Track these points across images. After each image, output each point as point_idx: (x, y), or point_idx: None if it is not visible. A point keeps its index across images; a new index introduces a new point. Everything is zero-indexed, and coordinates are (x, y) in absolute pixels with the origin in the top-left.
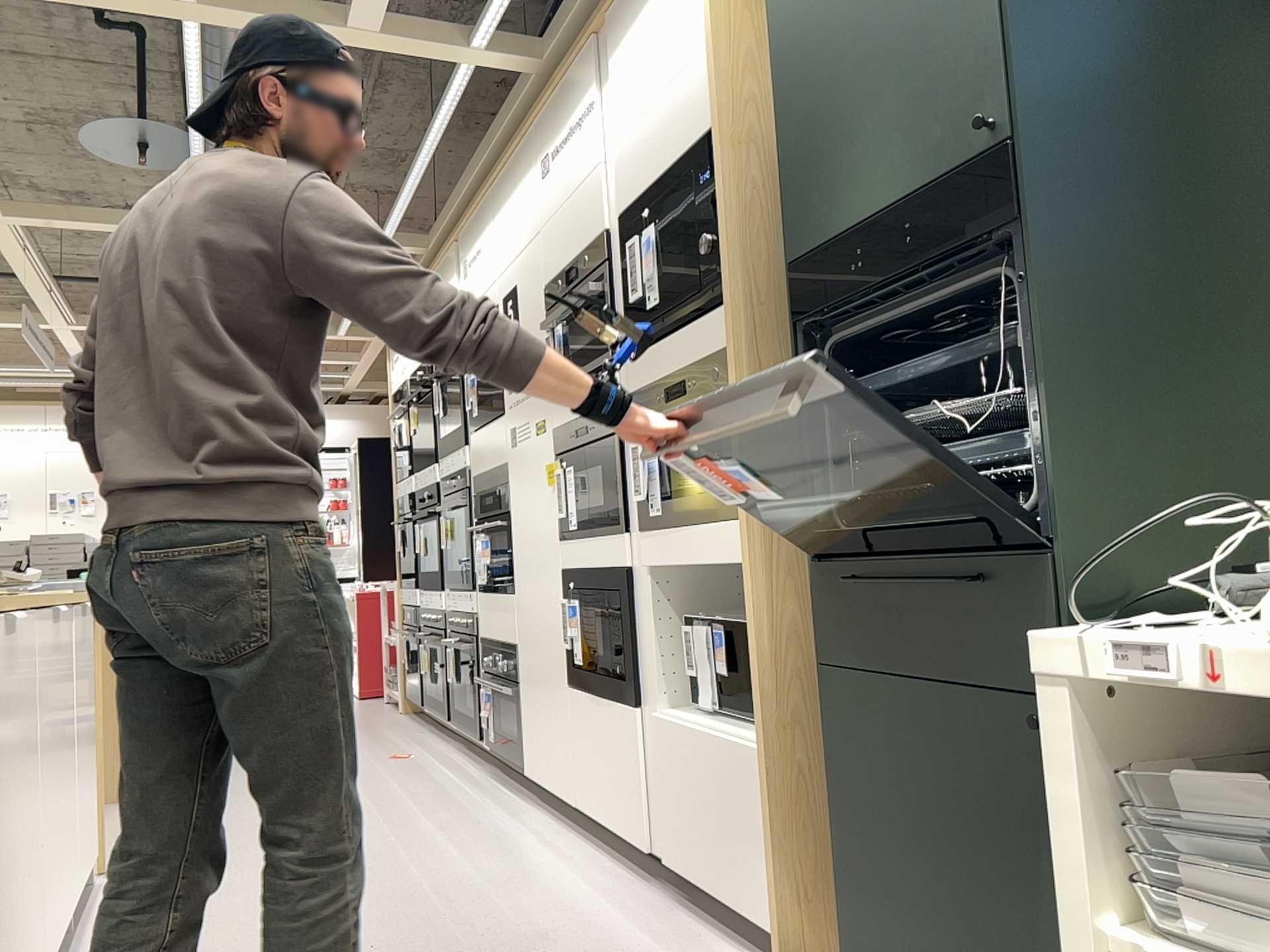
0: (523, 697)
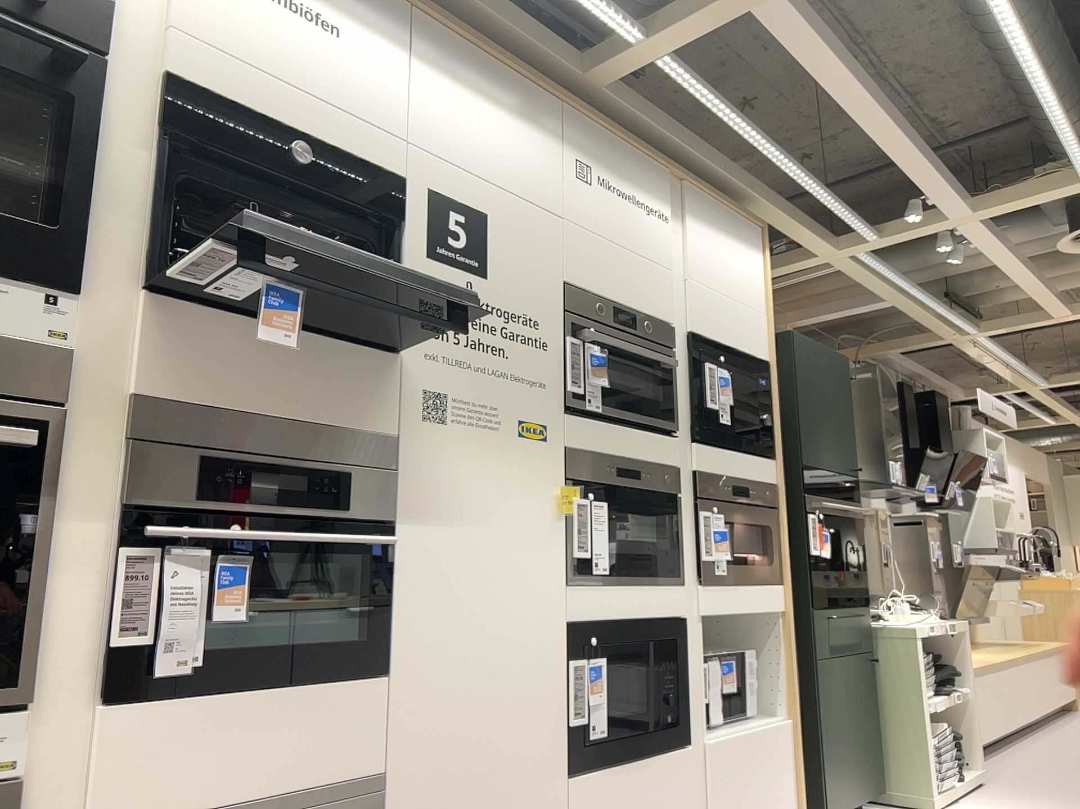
0: None
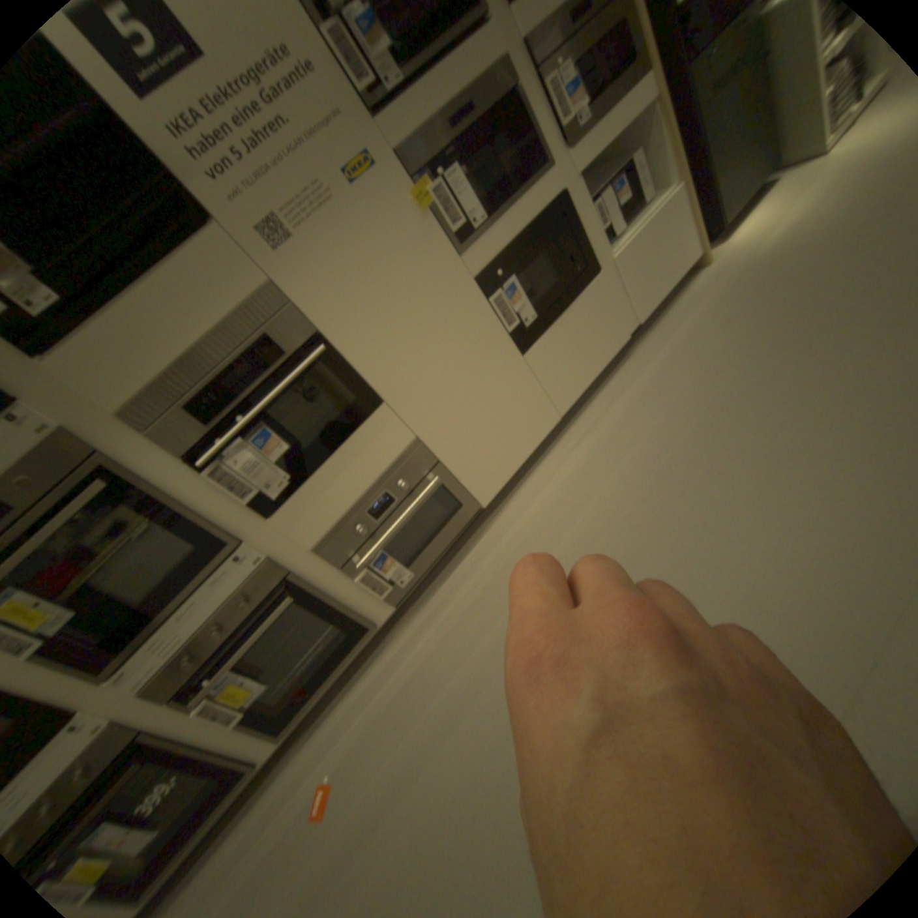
0: (452, 460)
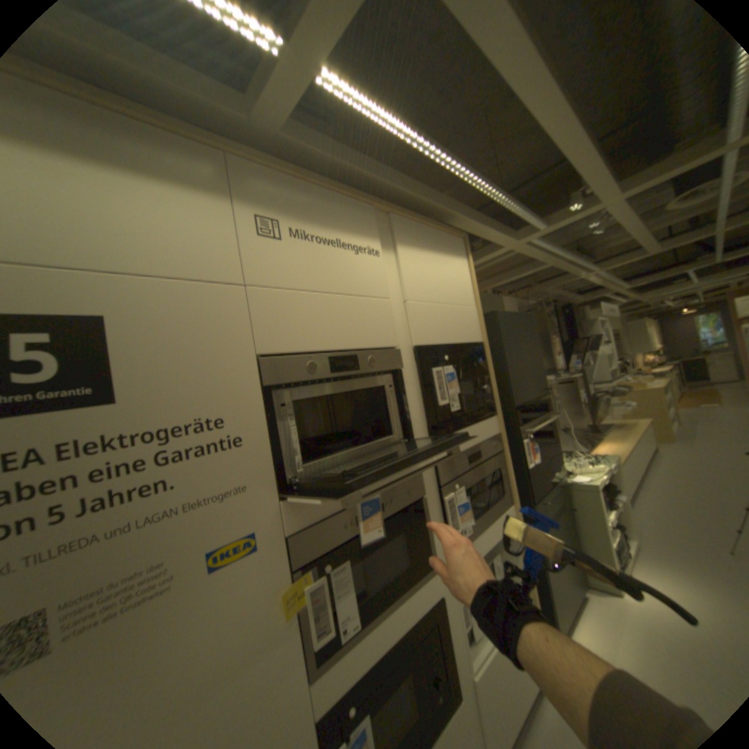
0: None
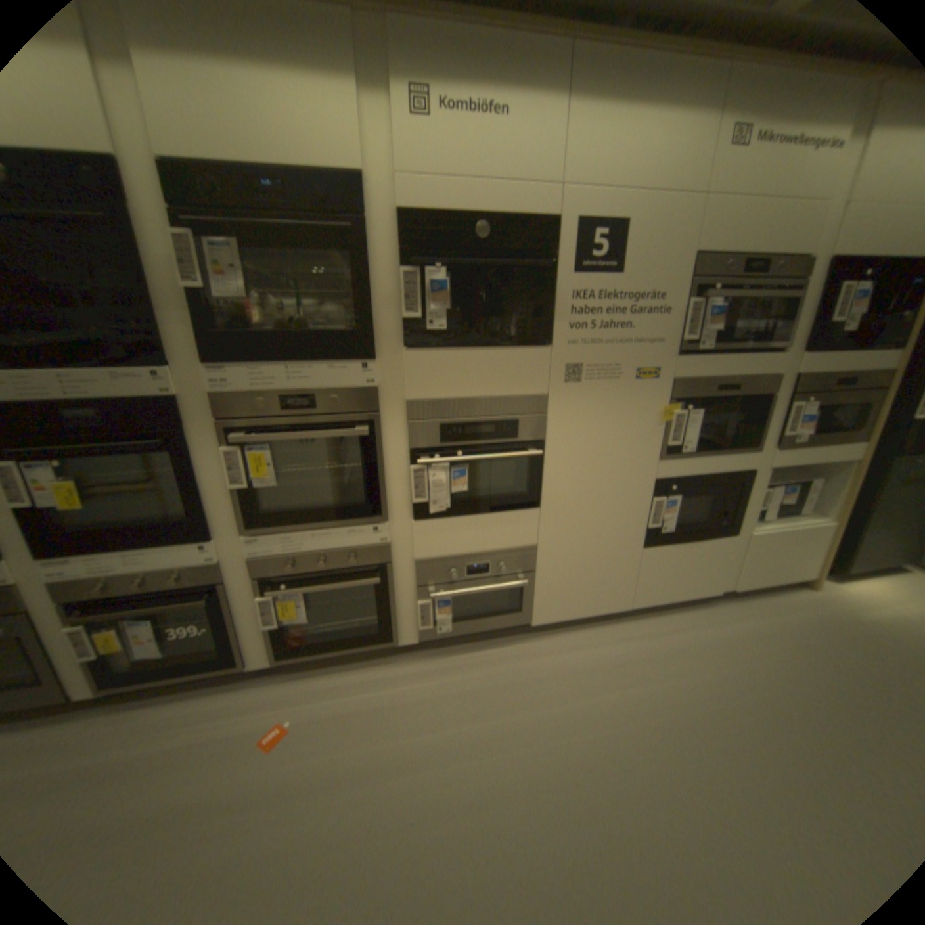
0: (542, 577)
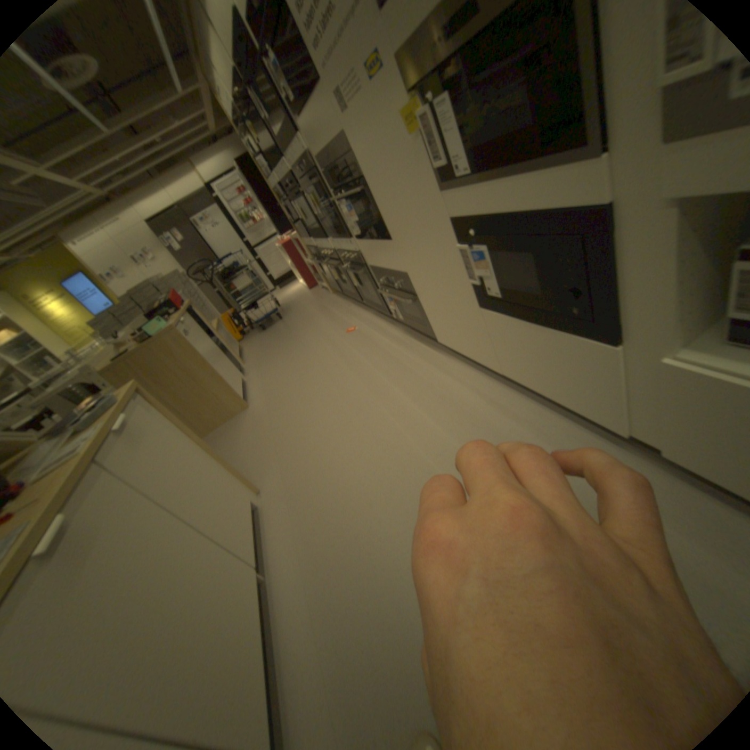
0: (423, 301)
